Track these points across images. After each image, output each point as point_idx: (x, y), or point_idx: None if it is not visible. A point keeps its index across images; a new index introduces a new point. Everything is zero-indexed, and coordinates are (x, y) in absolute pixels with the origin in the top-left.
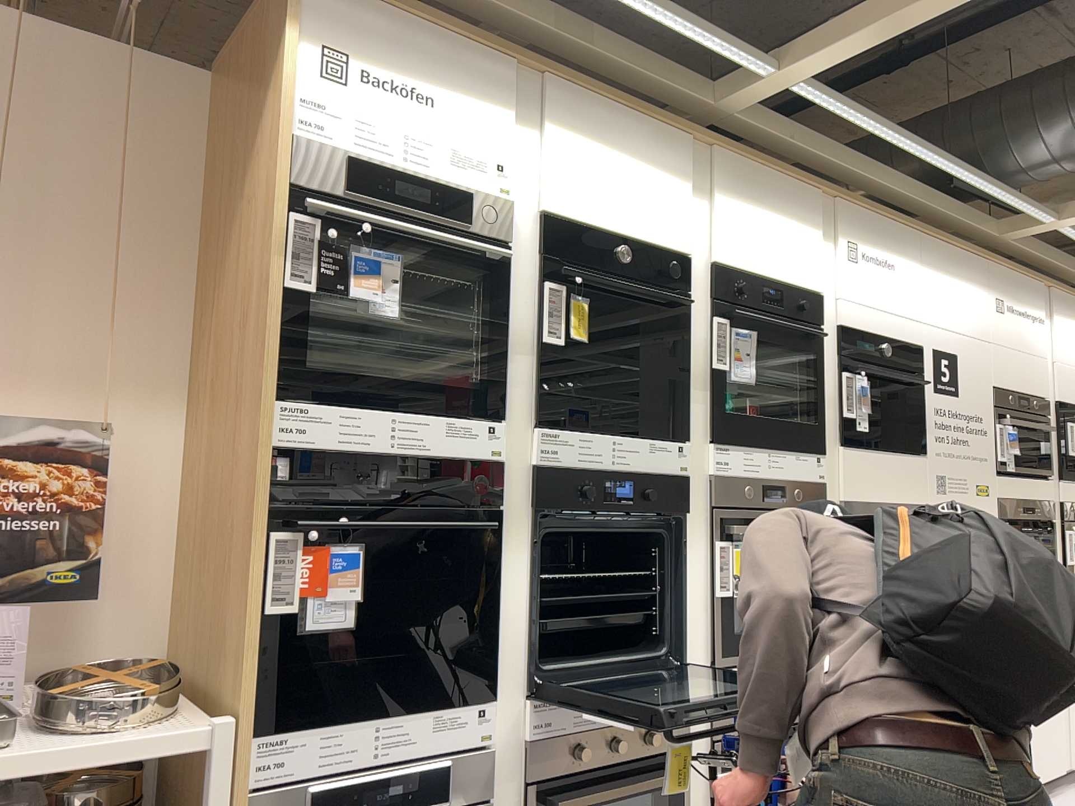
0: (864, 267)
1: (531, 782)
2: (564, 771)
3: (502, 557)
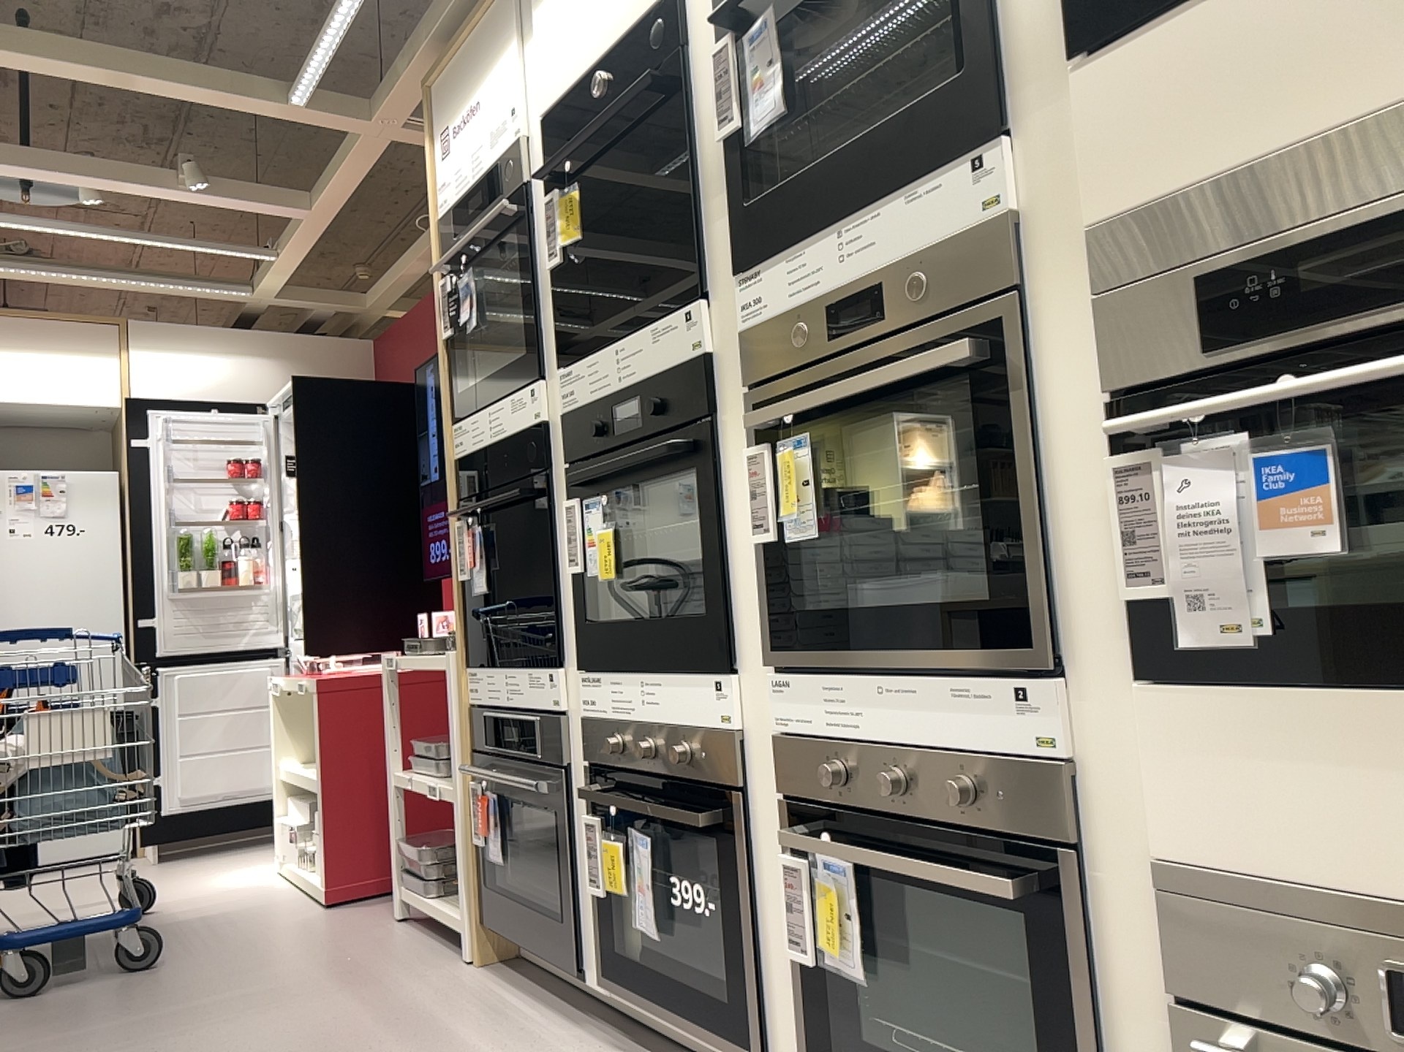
0: None
1: (584, 762)
2: (609, 763)
3: (555, 519)
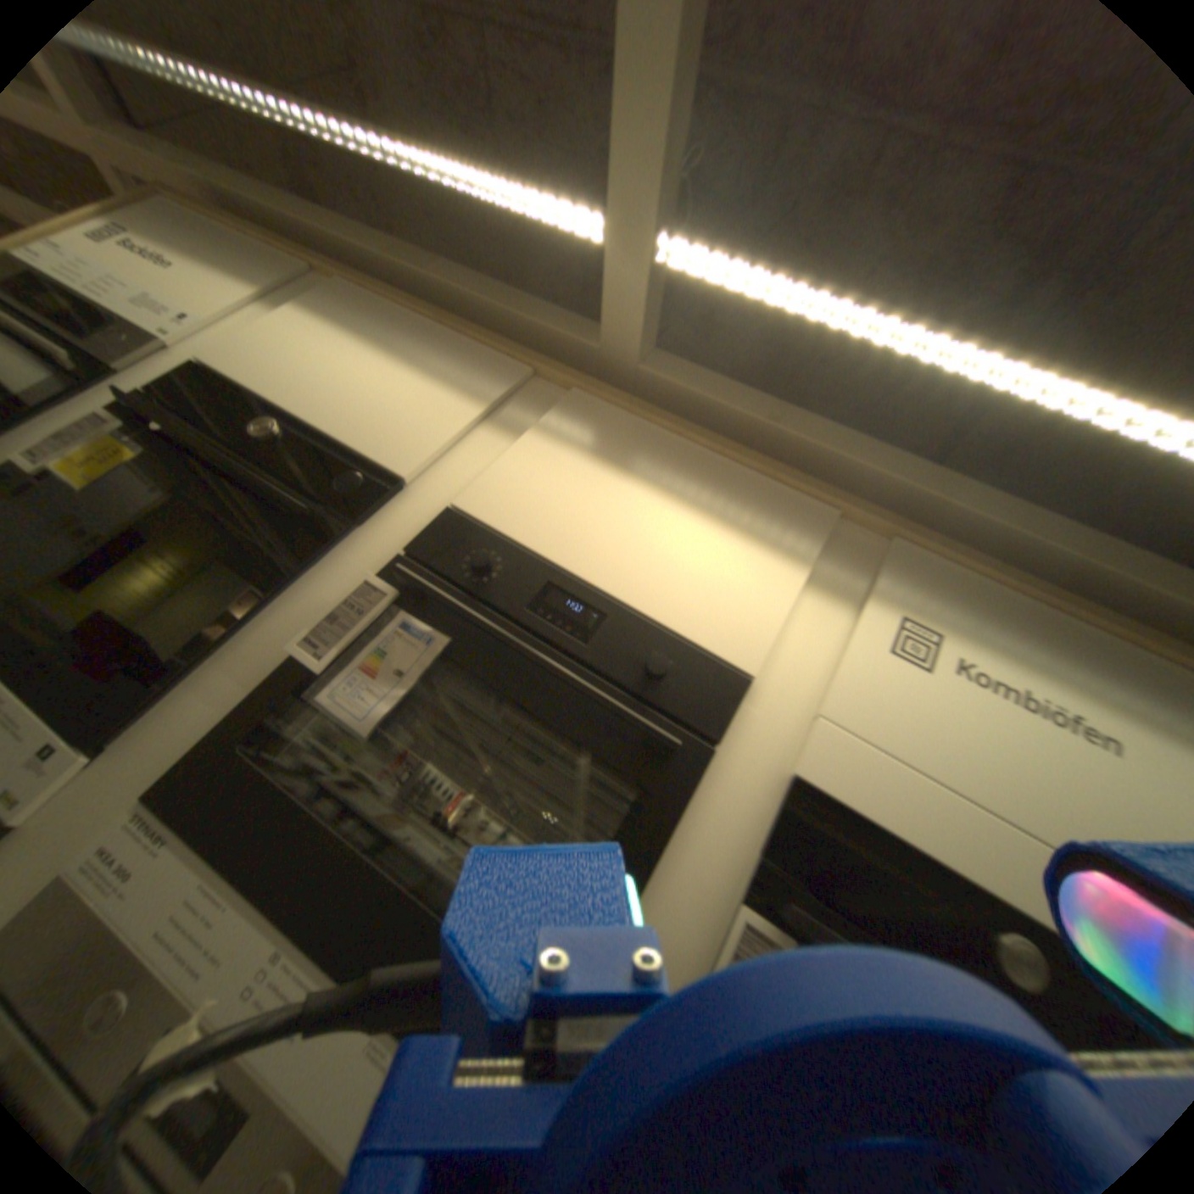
0: (972, 691)
1: None
2: None
3: None
